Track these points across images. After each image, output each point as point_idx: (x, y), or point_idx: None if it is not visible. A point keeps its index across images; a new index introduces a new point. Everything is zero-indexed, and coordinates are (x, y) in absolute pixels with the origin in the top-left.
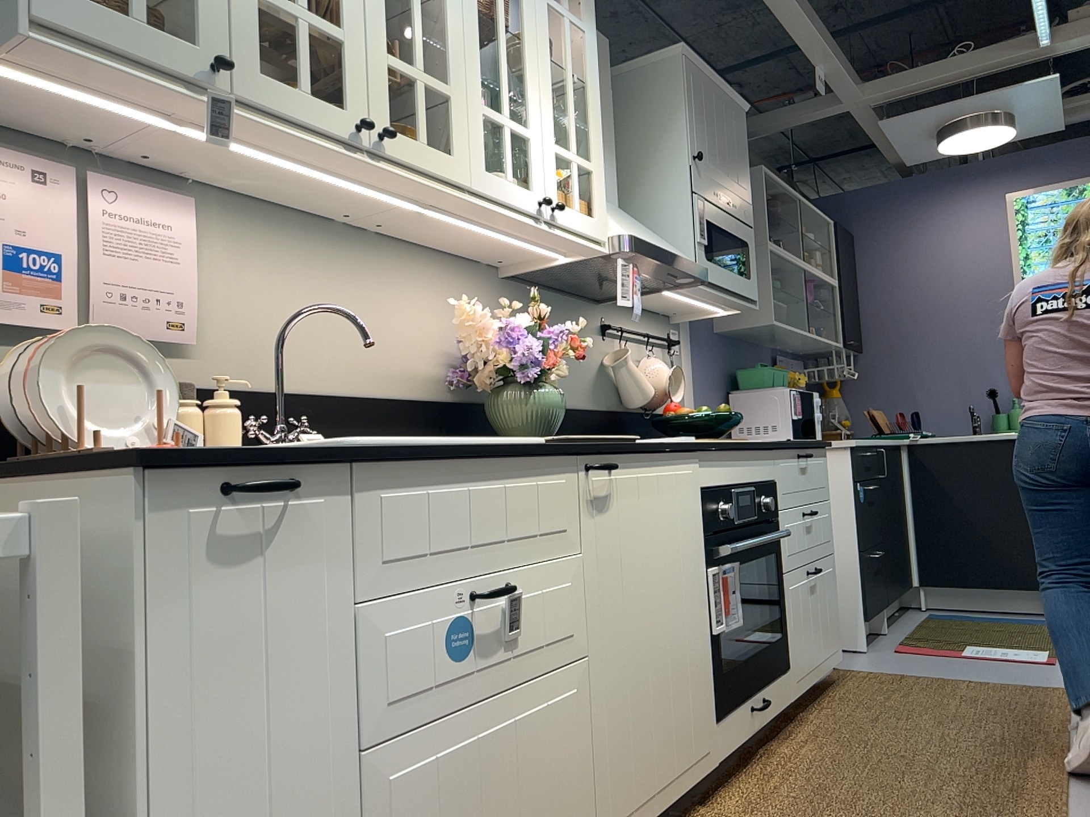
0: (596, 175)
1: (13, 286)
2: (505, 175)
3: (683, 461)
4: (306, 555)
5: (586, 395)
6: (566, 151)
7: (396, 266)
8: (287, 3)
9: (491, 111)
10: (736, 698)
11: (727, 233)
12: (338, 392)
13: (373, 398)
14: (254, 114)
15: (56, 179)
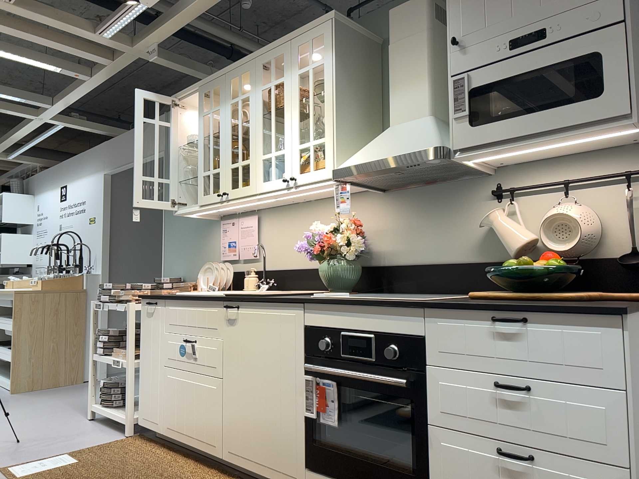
0: (325, 142)
1: (228, 251)
2: (270, 178)
3: (286, 308)
4: (158, 318)
5: (465, 251)
6: (304, 143)
7: (322, 210)
8: (207, 172)
9: (264, 155)
10: (330, 471)
11: (529, 74)
12: (297, 268)
13: (309, 269)
14: (202, 207)
15: (234, 222)
